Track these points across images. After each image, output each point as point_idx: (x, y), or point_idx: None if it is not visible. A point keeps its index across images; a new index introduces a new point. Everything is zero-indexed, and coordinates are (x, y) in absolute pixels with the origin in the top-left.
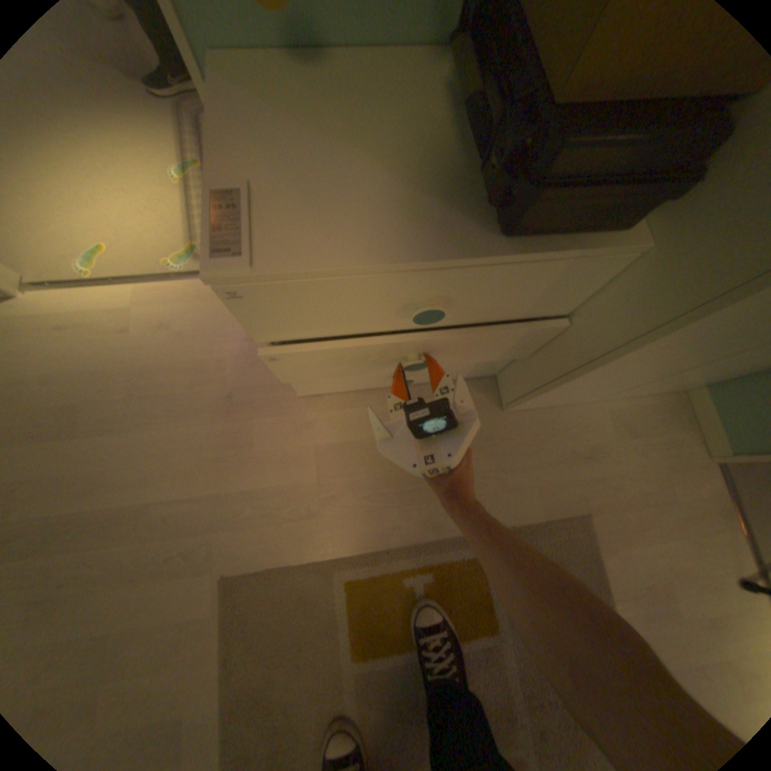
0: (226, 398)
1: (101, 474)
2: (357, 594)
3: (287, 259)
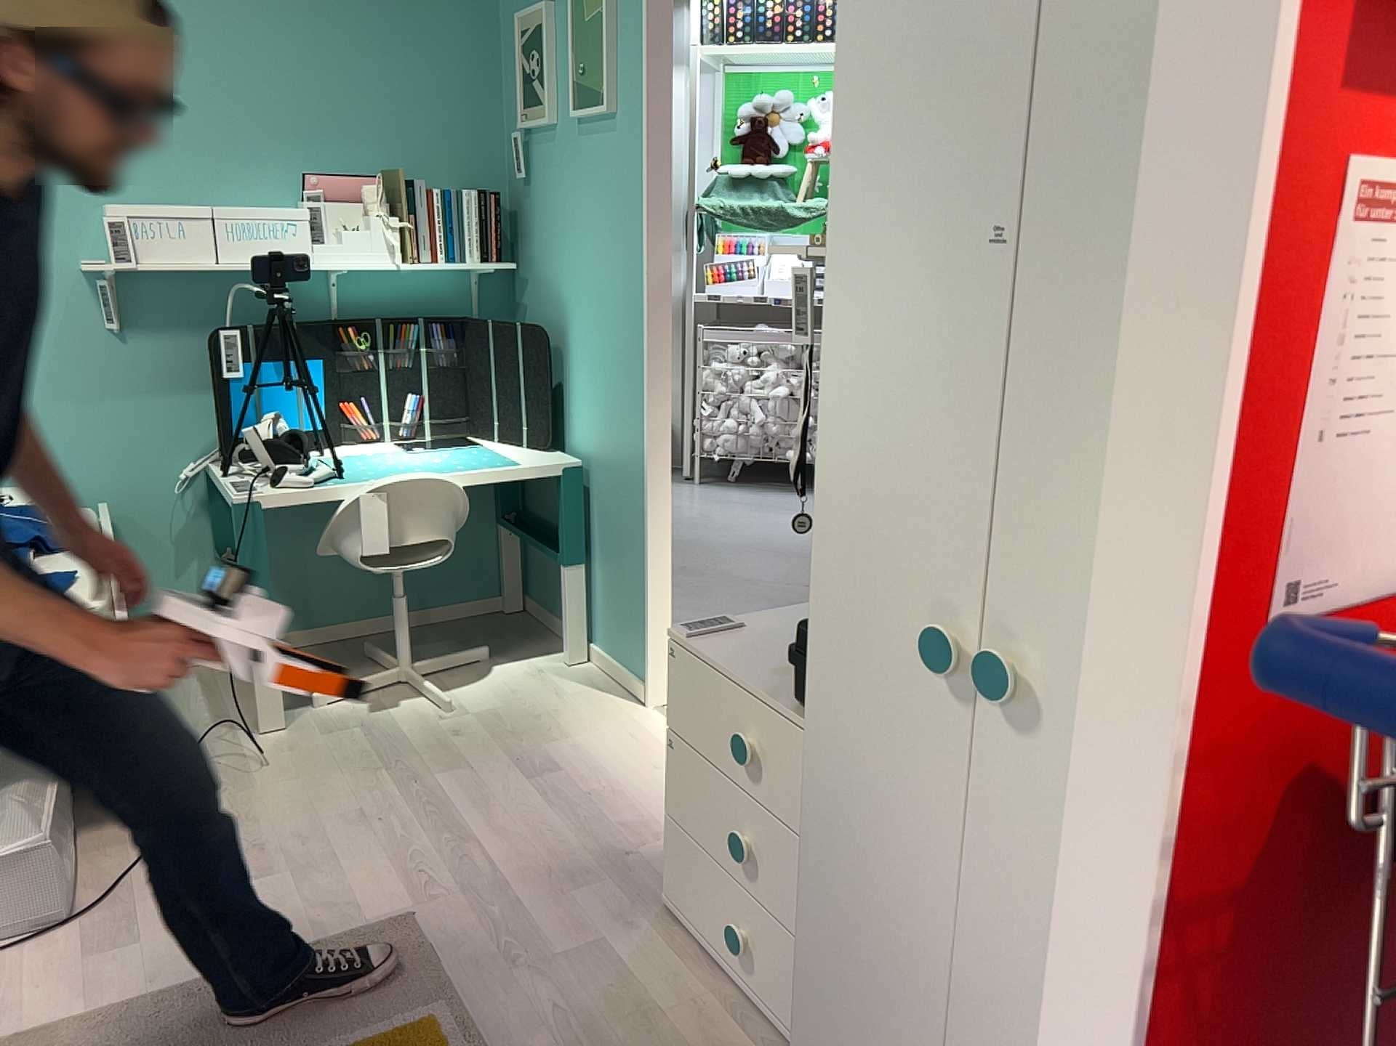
0: (625, 854)
1: (499, 806)
2: (421, 1035)
3: (703, 645)
